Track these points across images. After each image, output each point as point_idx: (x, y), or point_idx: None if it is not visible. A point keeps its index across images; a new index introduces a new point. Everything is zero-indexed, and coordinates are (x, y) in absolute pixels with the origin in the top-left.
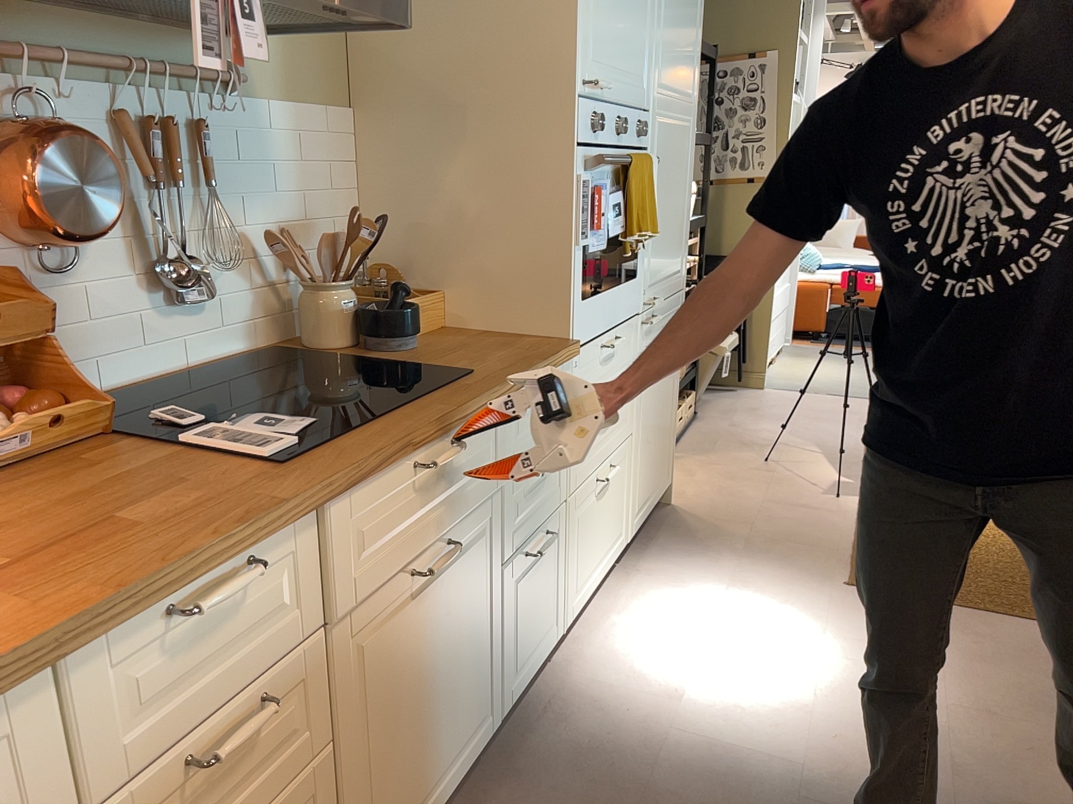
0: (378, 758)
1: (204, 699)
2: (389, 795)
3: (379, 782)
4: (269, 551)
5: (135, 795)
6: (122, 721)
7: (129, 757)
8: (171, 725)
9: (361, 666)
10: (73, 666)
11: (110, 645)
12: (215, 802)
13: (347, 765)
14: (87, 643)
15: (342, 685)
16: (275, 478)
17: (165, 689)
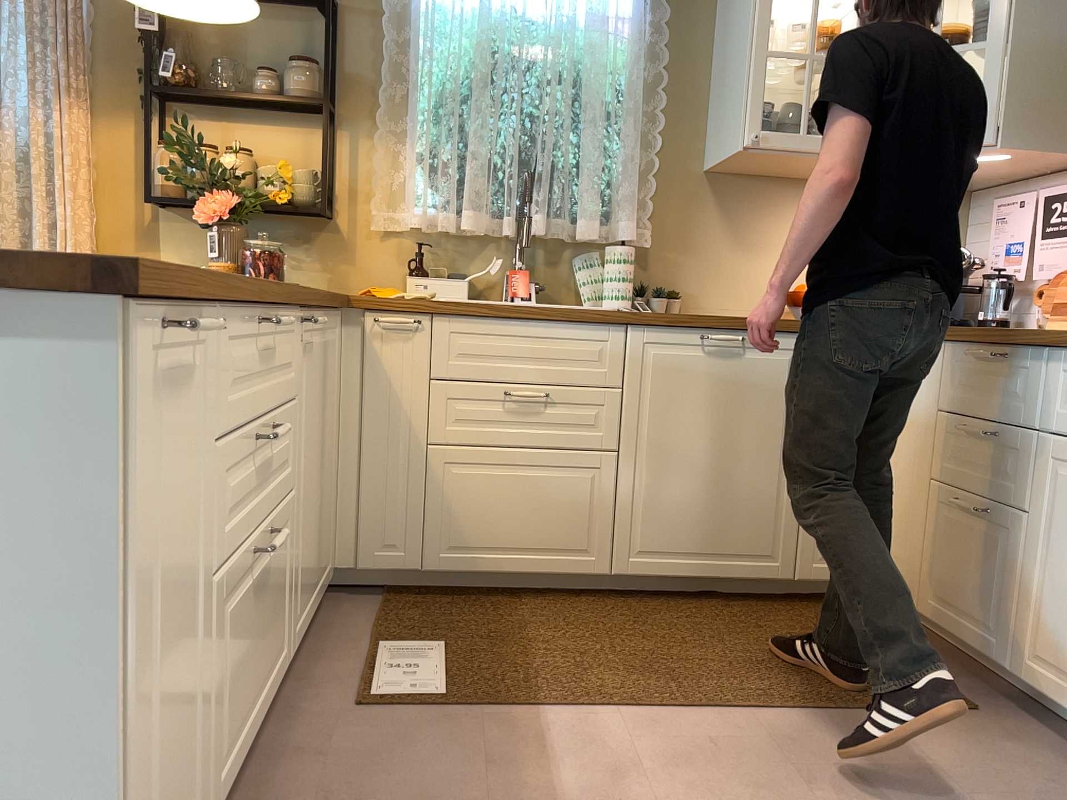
0: (1060, 581)
1: (980, 408)
2: (1063, 629)
3: (1057, 603)
4: (1020, 358)
5: (954, 421)
6: (957, 386)
7: (955, 403)
8: (968, 405)
9: (1061, 491)
10: (951, 350)
11: (960, 351)
12: (974, 464)
13: (1037, 549)
14: (946, 339)
15: (1044, 486)
16: (1060, 332)
17: (970, 387)
